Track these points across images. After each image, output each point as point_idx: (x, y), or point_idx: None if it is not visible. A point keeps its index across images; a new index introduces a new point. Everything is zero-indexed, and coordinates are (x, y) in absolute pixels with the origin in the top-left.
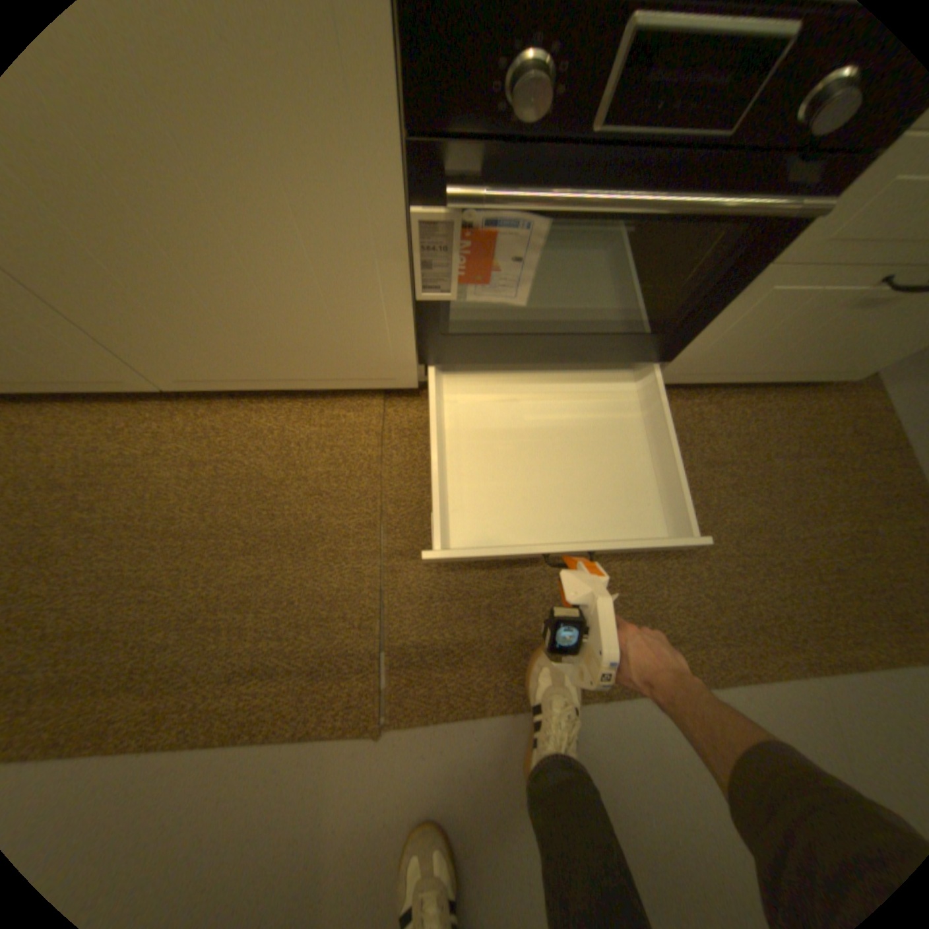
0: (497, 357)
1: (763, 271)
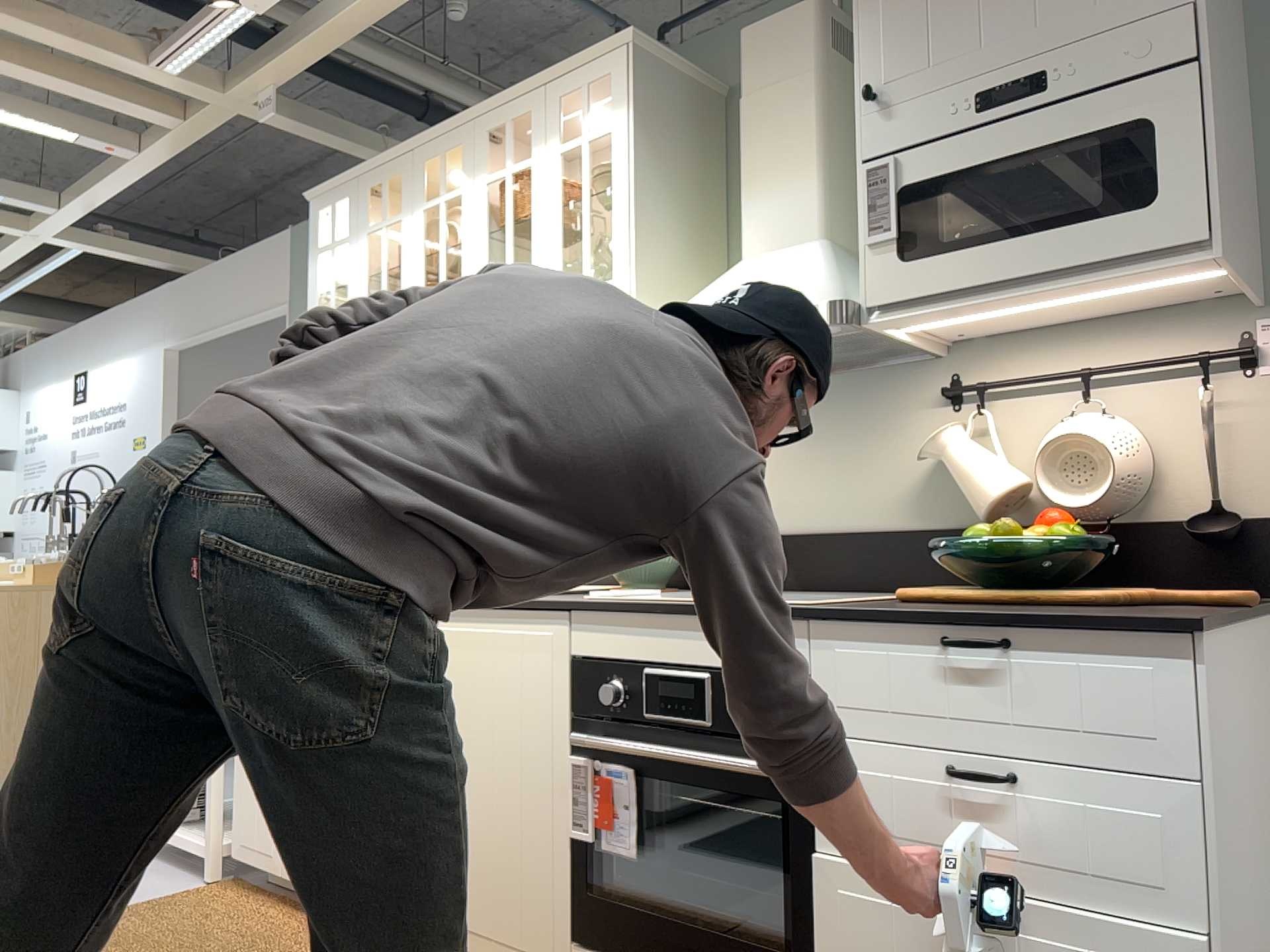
0: None
1: (819, 865)
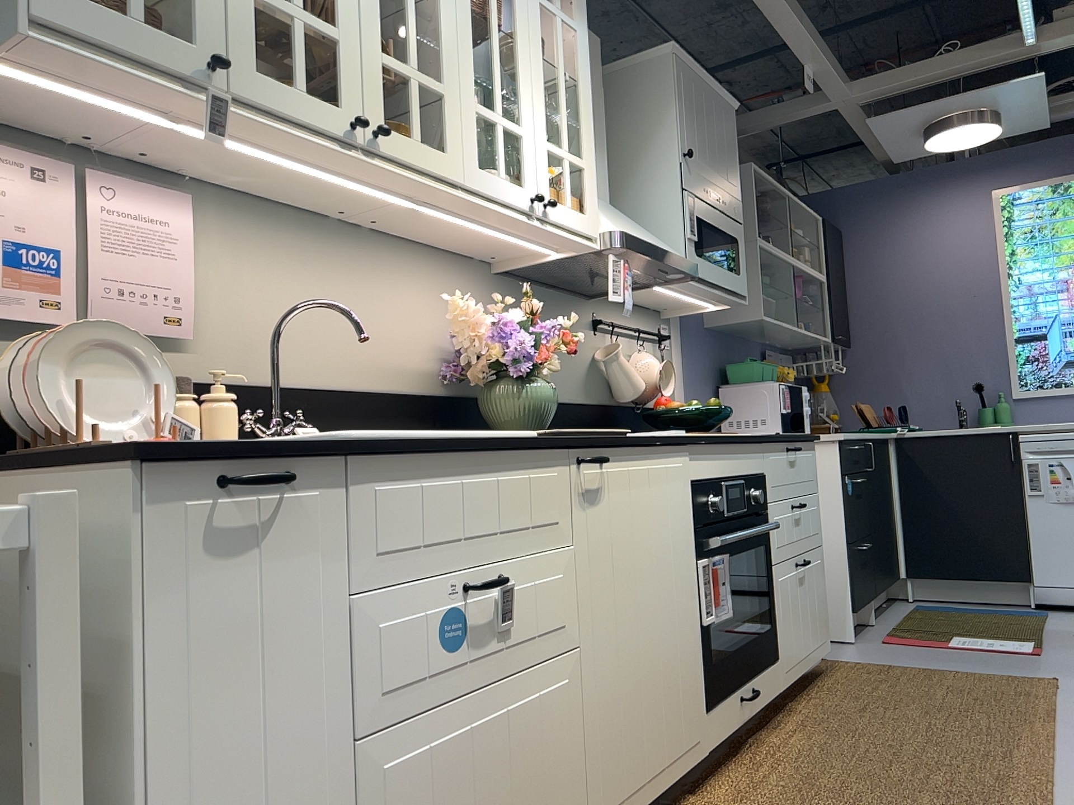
0: (731, 684)
1: (773, 572)
